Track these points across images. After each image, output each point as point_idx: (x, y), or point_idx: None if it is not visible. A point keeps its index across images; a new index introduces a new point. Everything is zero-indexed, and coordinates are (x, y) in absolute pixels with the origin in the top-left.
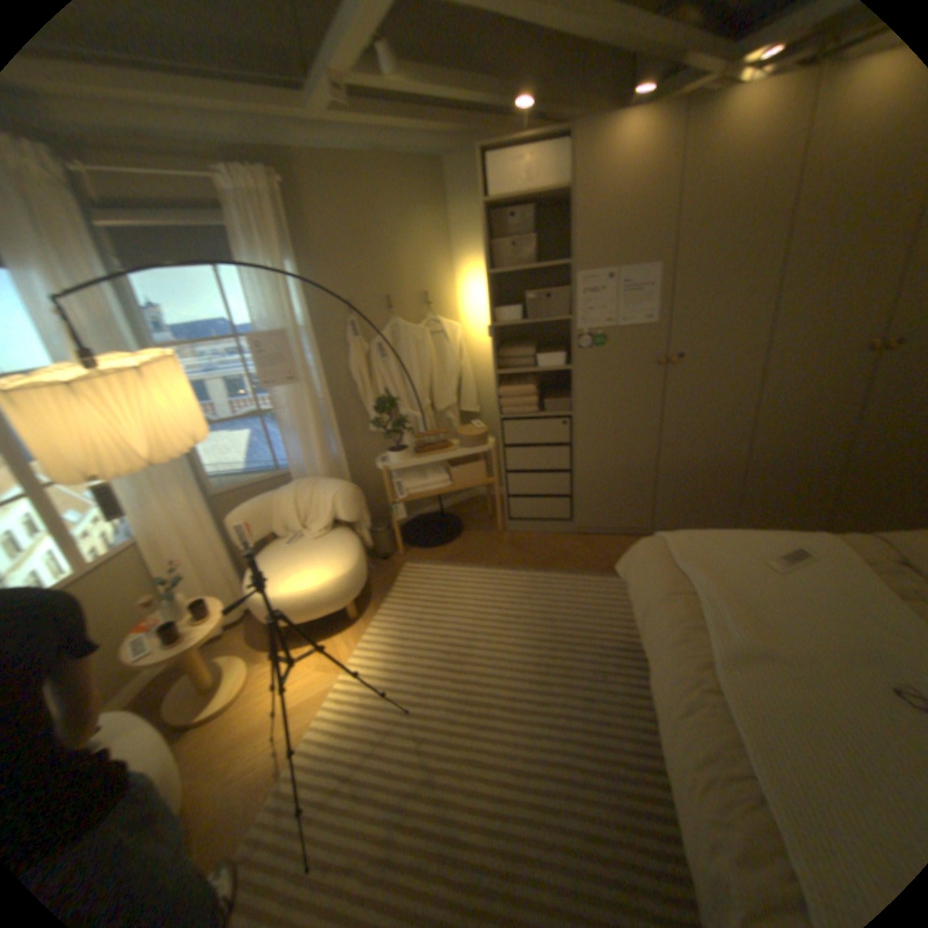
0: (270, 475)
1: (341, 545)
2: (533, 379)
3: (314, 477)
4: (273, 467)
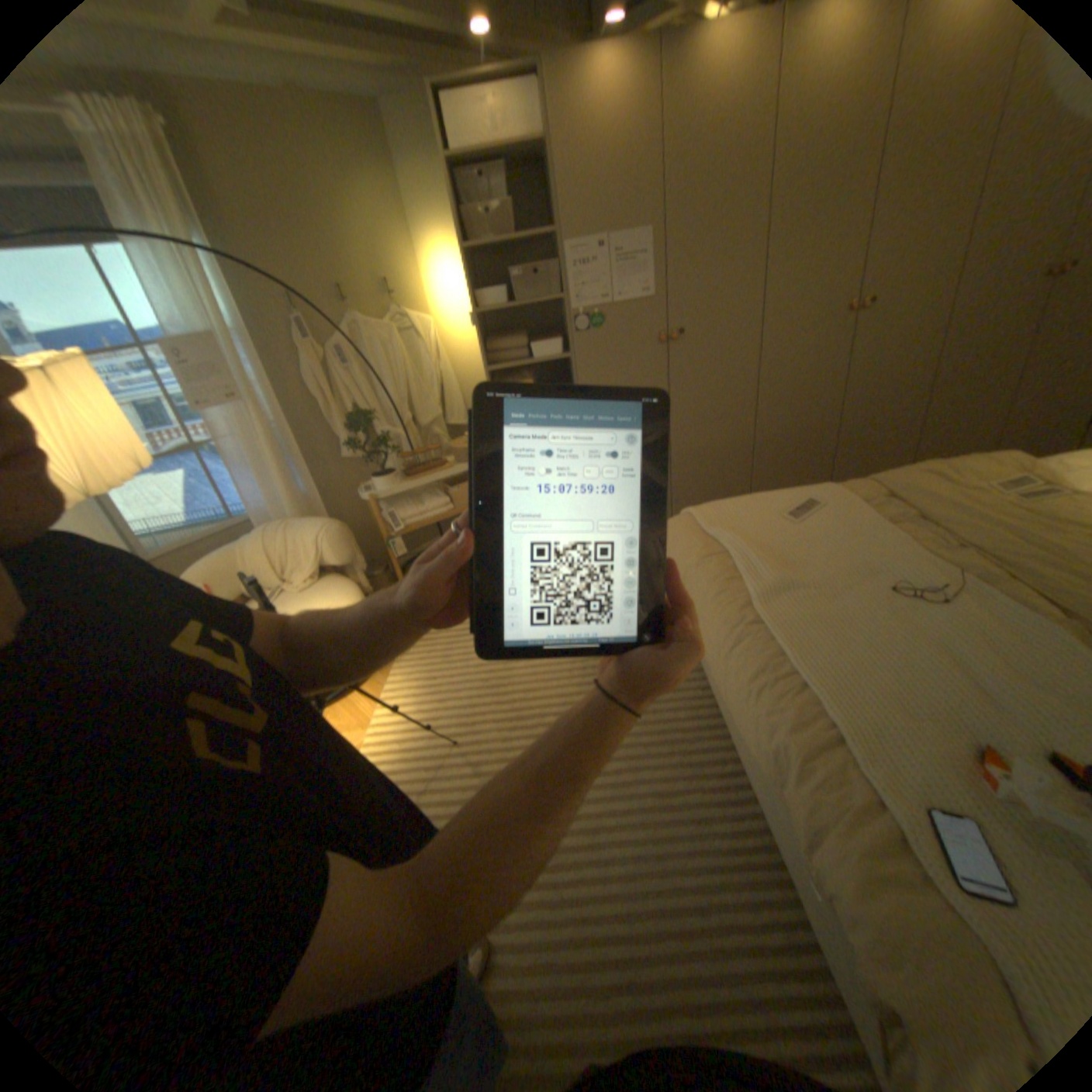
0: (224, 526)
1: (338, 592)
2: (530, 373)
3: (285, 520)
4: (226, 514)
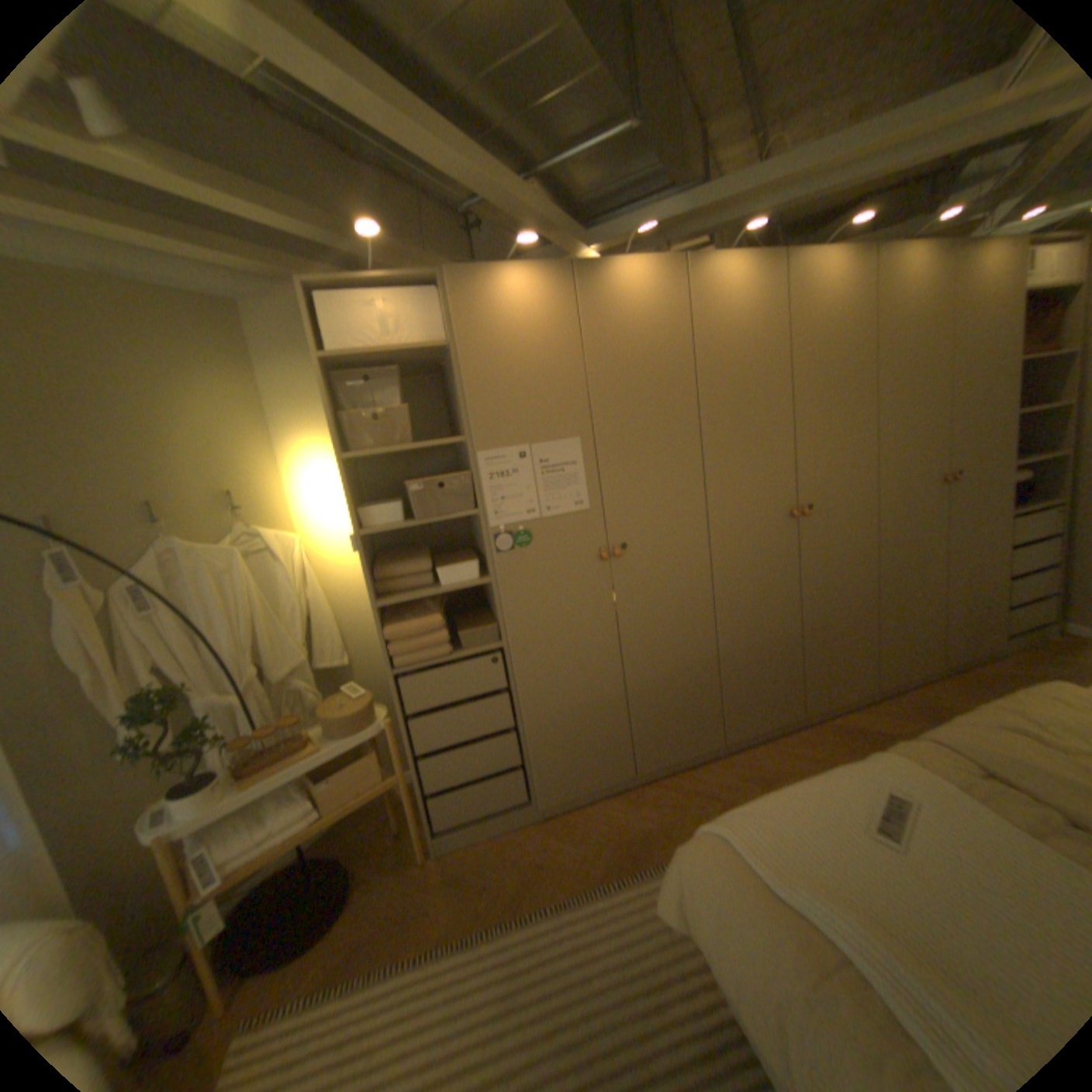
0: None
1: None
2: (437, 603)
3: None
4: None
